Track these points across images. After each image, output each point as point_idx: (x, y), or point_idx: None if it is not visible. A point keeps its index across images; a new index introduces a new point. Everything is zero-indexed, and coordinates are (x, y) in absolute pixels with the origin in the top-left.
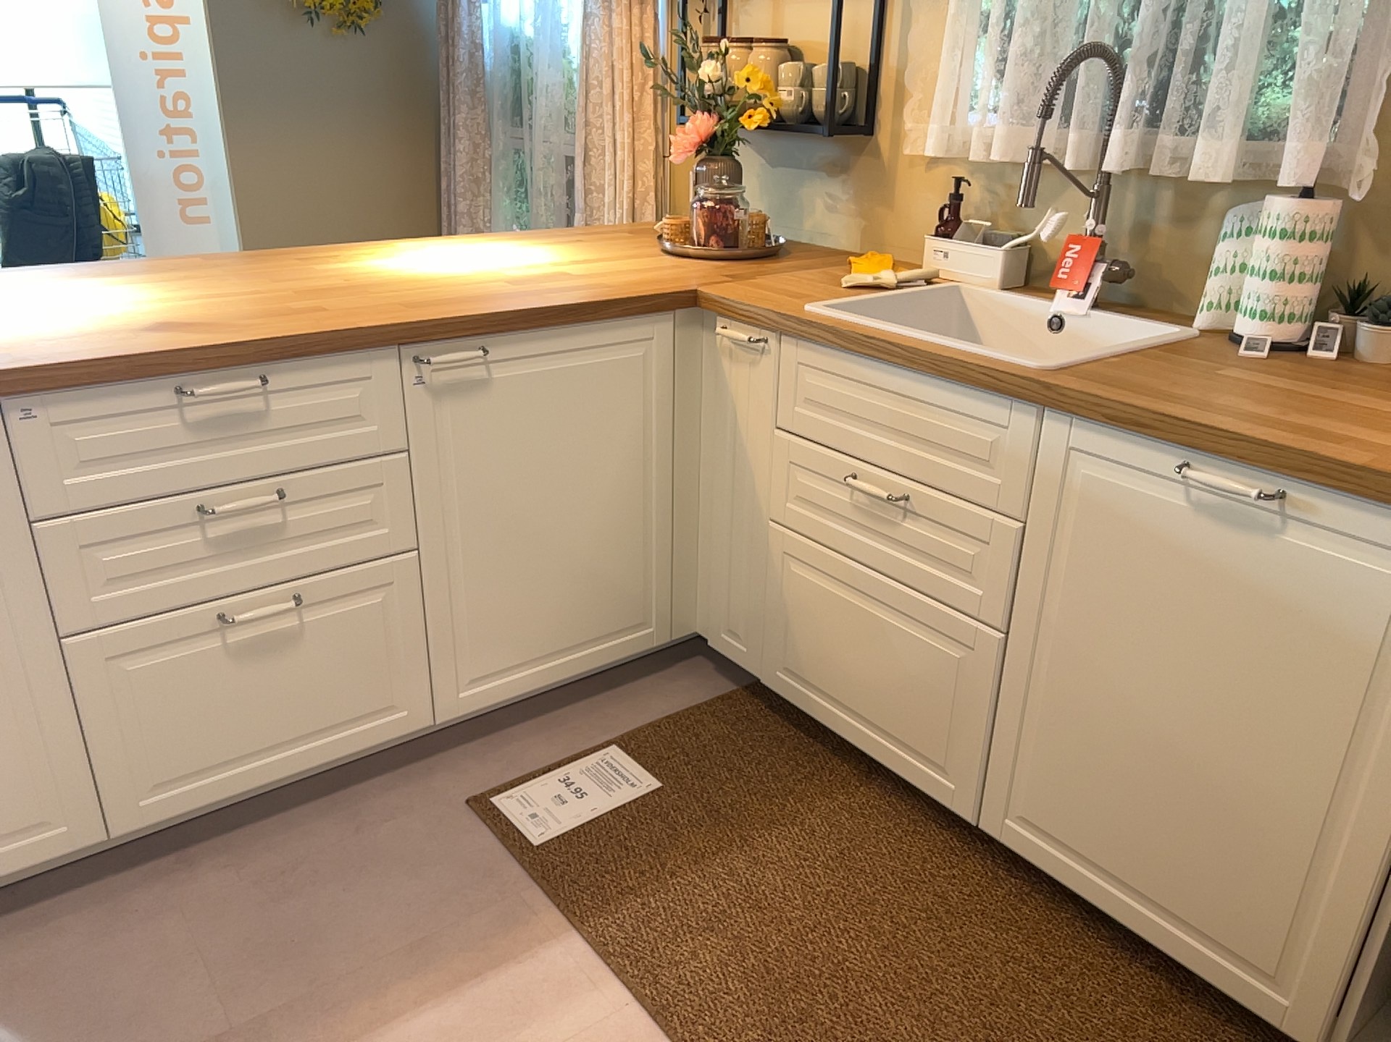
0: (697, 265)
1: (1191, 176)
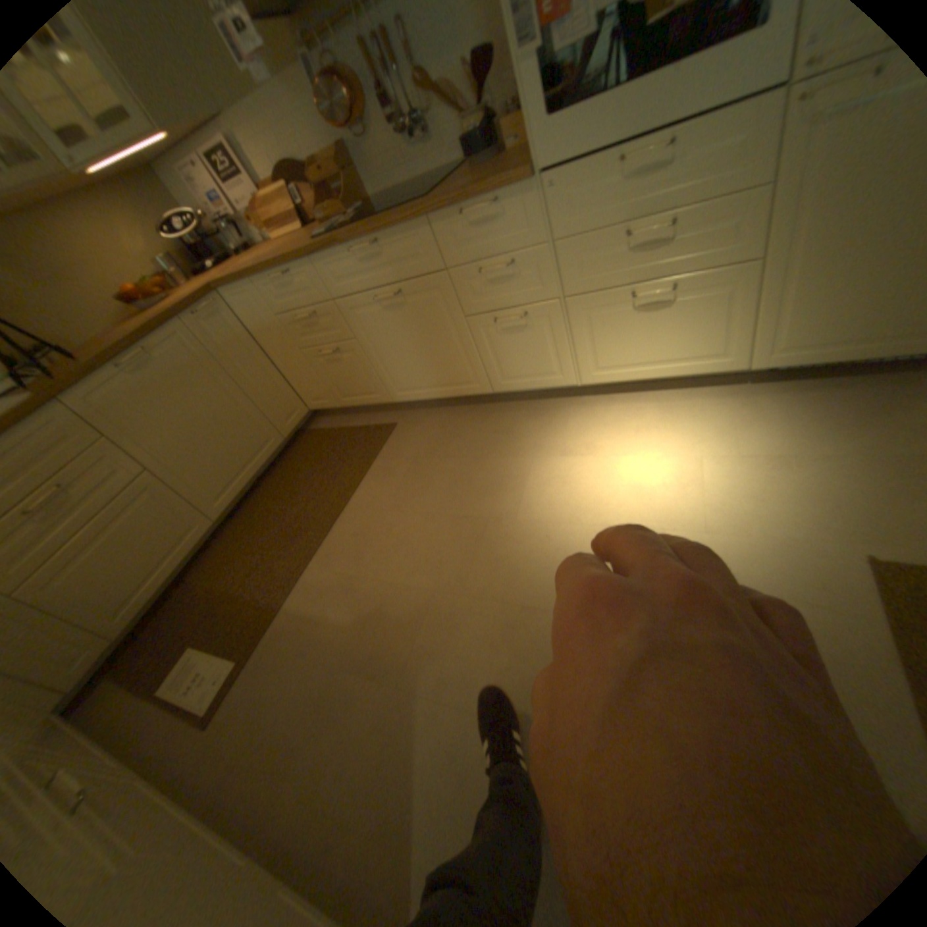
0: None
1: None
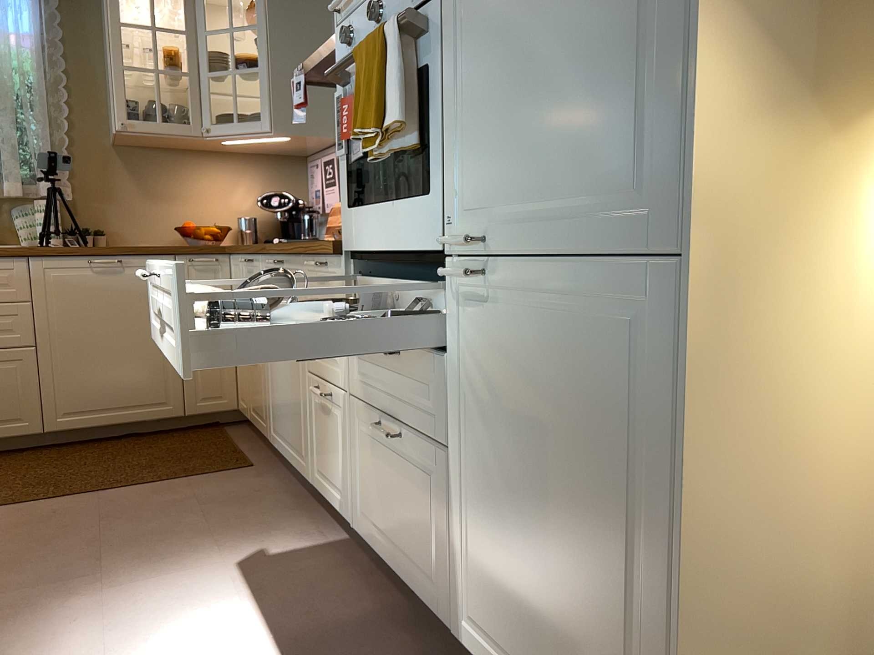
0: None
1: (0, 196)
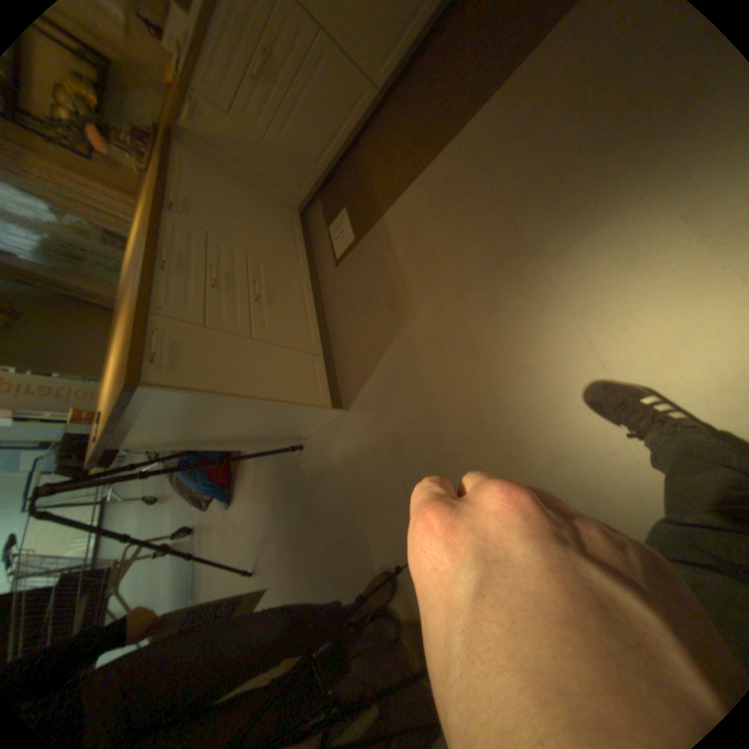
0: (157, 148)
1: None
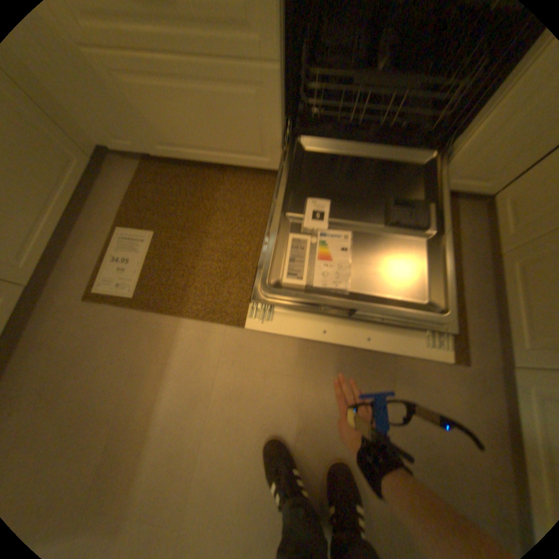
0: None
1: None
